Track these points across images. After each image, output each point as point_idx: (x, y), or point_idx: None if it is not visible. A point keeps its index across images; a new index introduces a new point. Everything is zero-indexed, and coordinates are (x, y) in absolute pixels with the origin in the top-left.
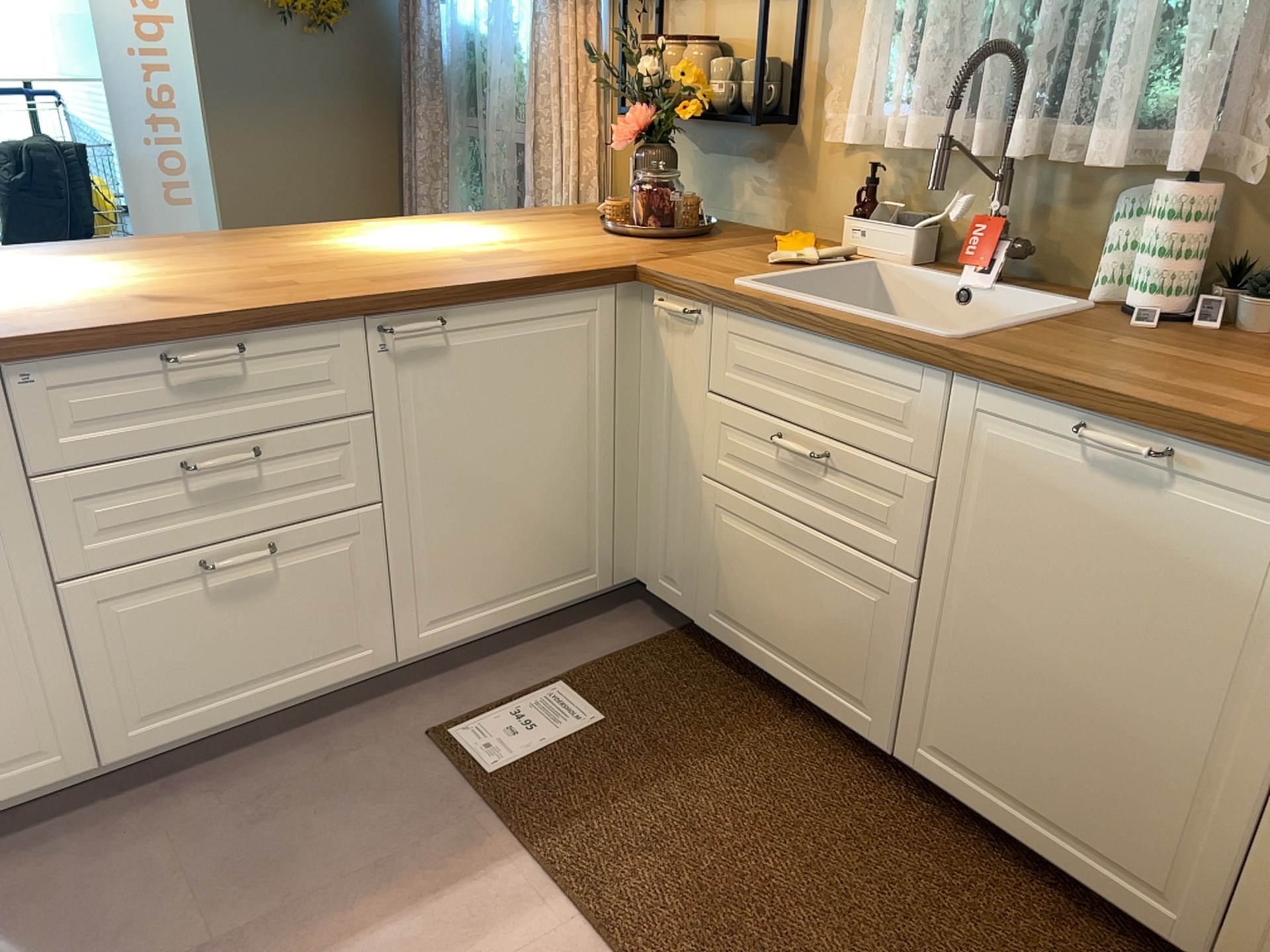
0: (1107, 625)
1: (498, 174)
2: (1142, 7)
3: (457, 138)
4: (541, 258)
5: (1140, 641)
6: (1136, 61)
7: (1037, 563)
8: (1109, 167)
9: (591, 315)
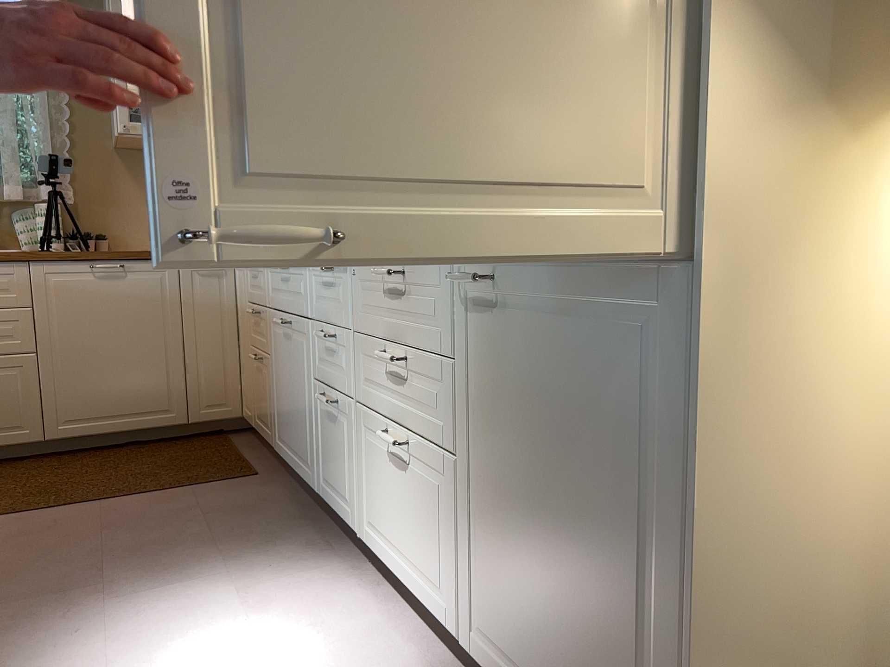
0: (121, 329)
1: None
2: (12, 142)
3: None
4: None
5: (133, 329)
6: (17, 161)
7: (89, 320)
8: (21, 198)
9: None
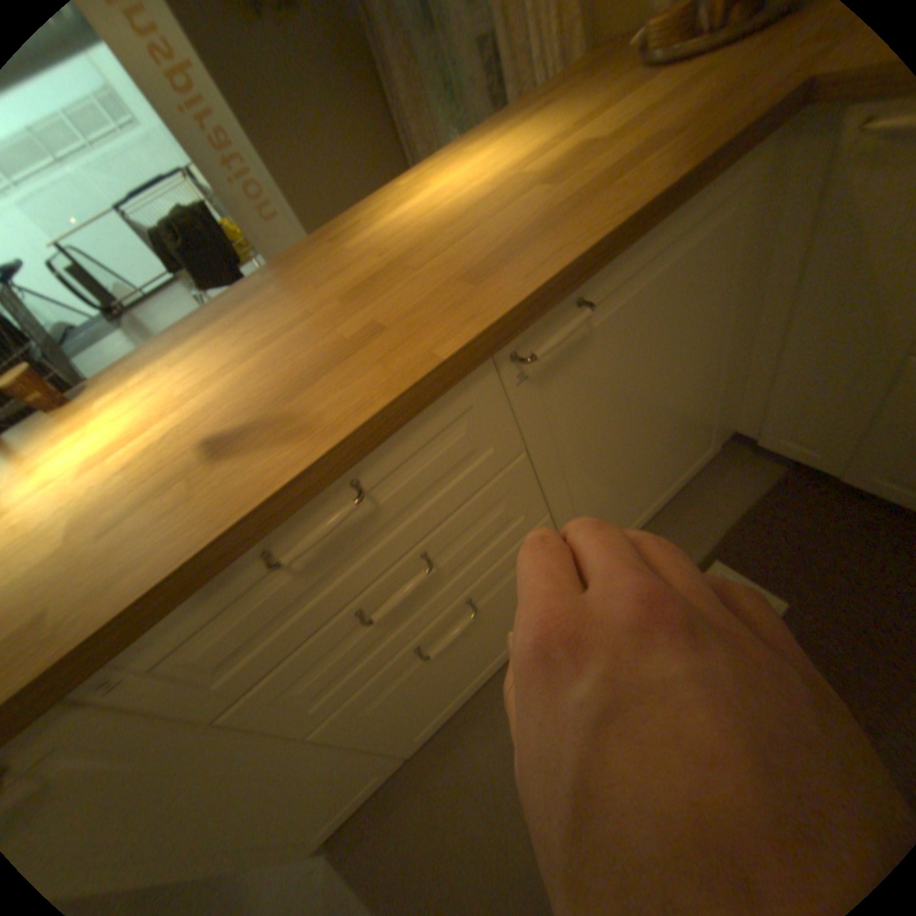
0: None
1: (469, 79)
2: None
3: (422, 62)
4: (642, 138)
5: None
6: None
7: None
8: None
9: (740, 197)
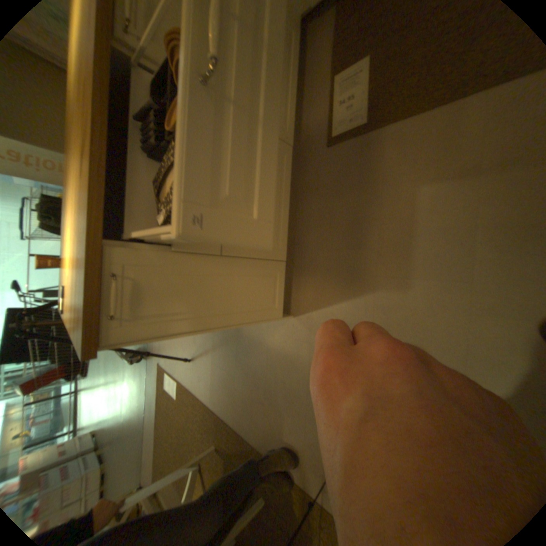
0: None
1: None
2: None
3: None
4: None
5: None
6: None
7: None
8: None
9: None
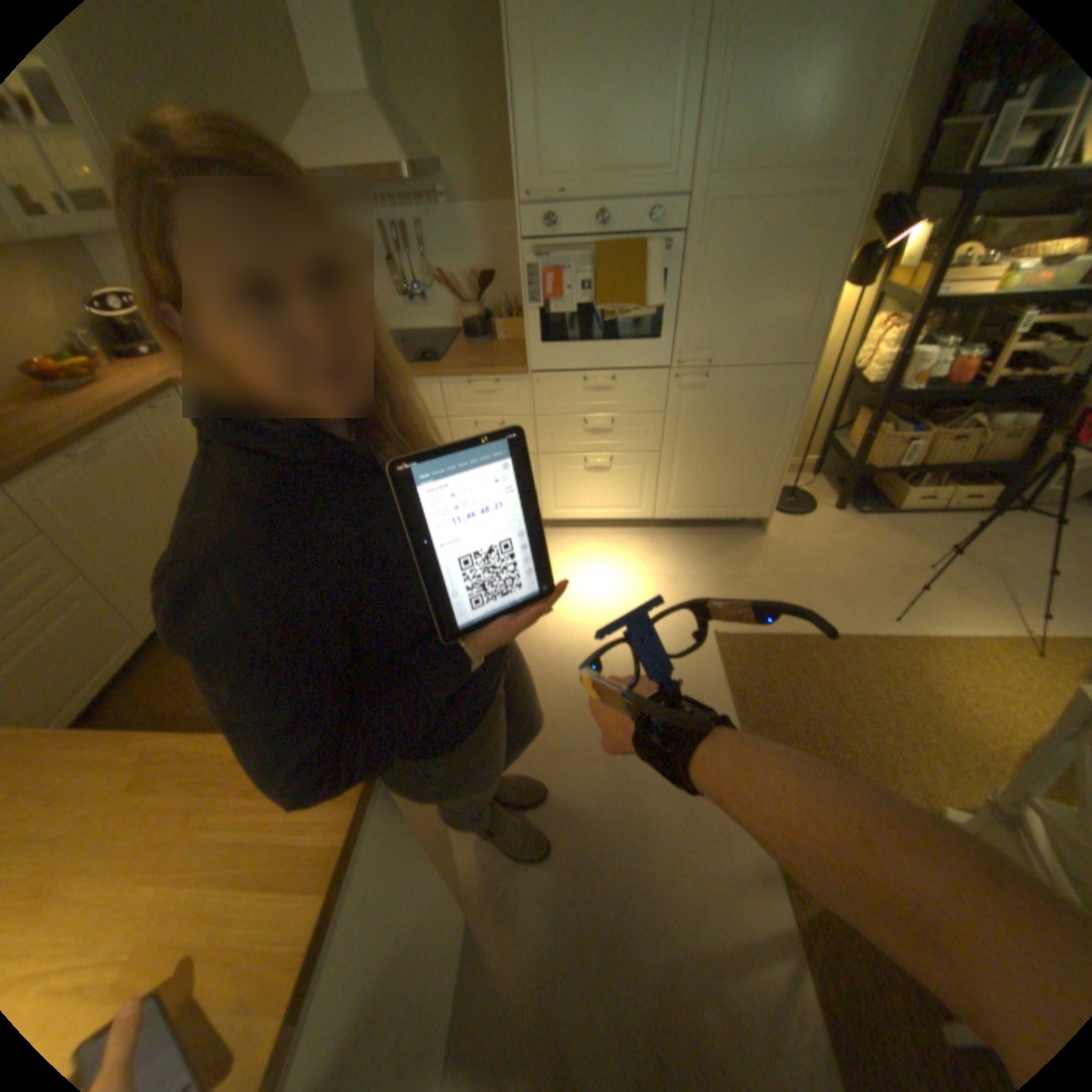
0: (134, 506)
1: None
2: None
3: None
4: None
5: (142, 499)
6: None
7: (102, 514)
8: None
9: None
